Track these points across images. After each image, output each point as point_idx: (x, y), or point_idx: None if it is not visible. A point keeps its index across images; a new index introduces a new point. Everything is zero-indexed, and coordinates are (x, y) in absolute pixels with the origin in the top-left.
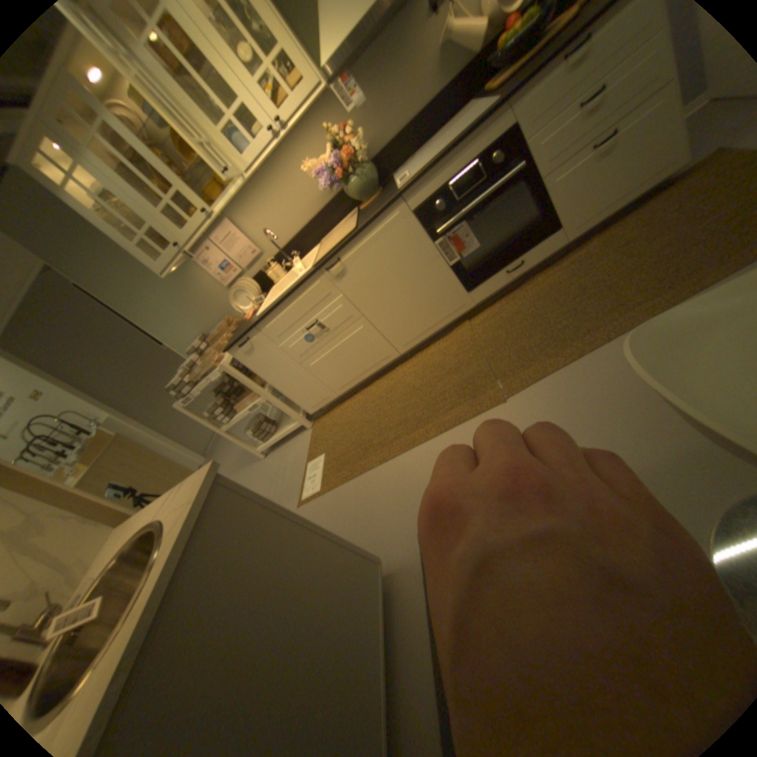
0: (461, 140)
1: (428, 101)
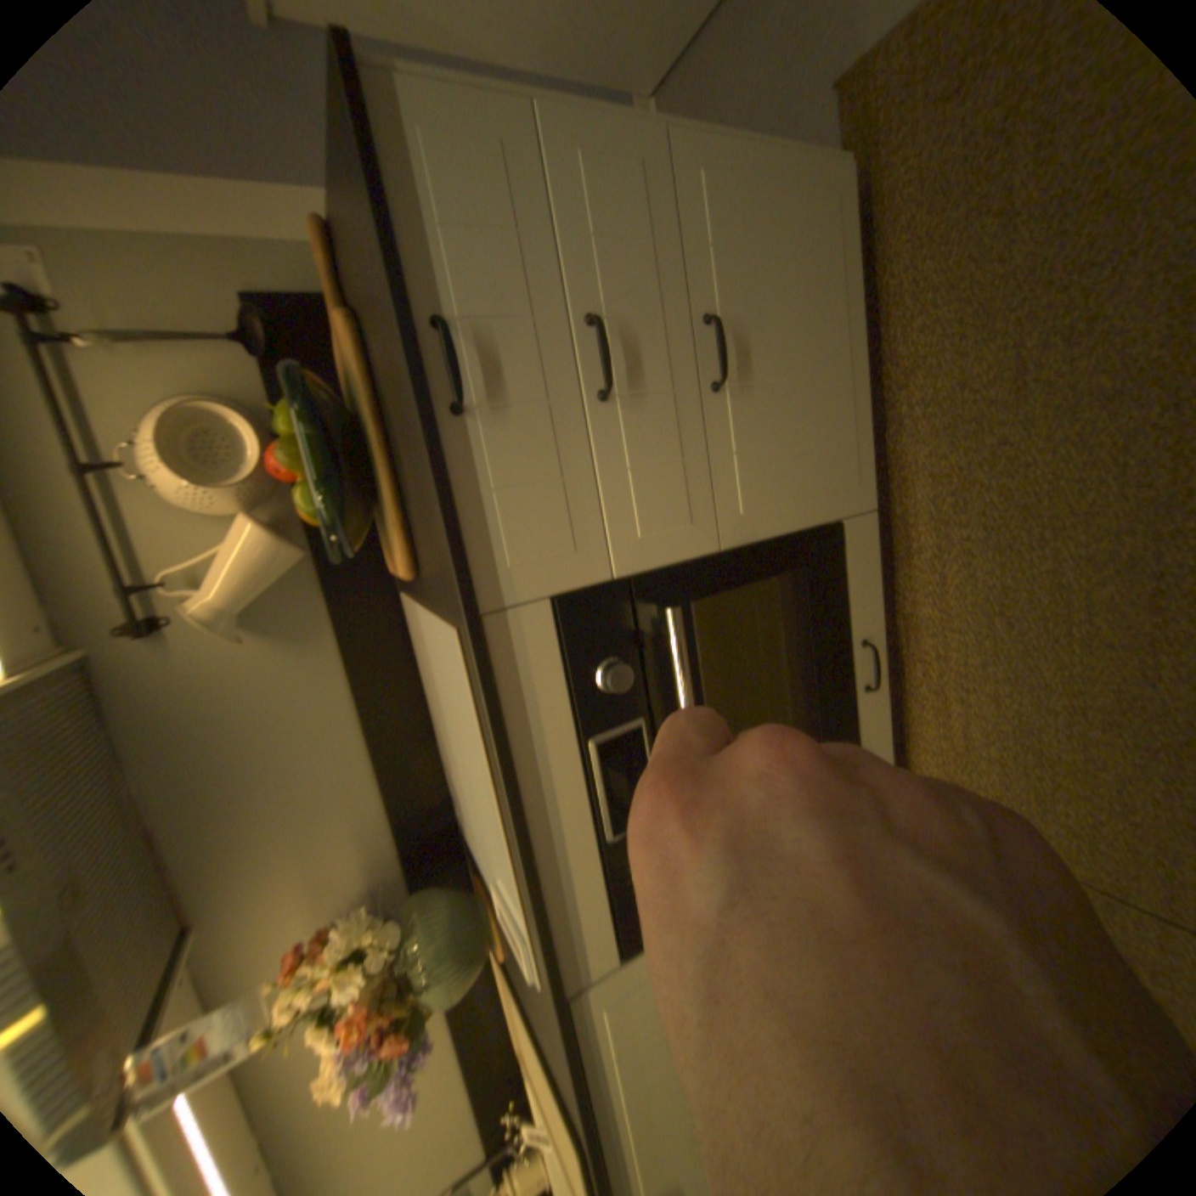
0: (524, 789)
1: (355, 687)
